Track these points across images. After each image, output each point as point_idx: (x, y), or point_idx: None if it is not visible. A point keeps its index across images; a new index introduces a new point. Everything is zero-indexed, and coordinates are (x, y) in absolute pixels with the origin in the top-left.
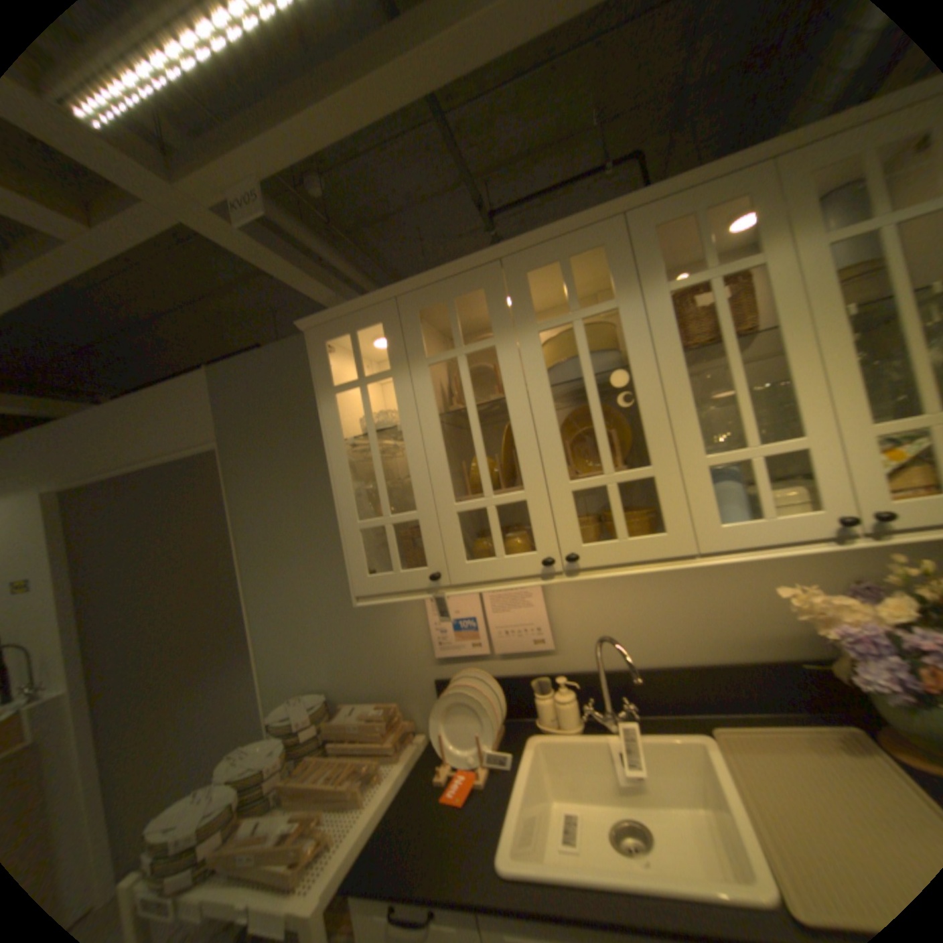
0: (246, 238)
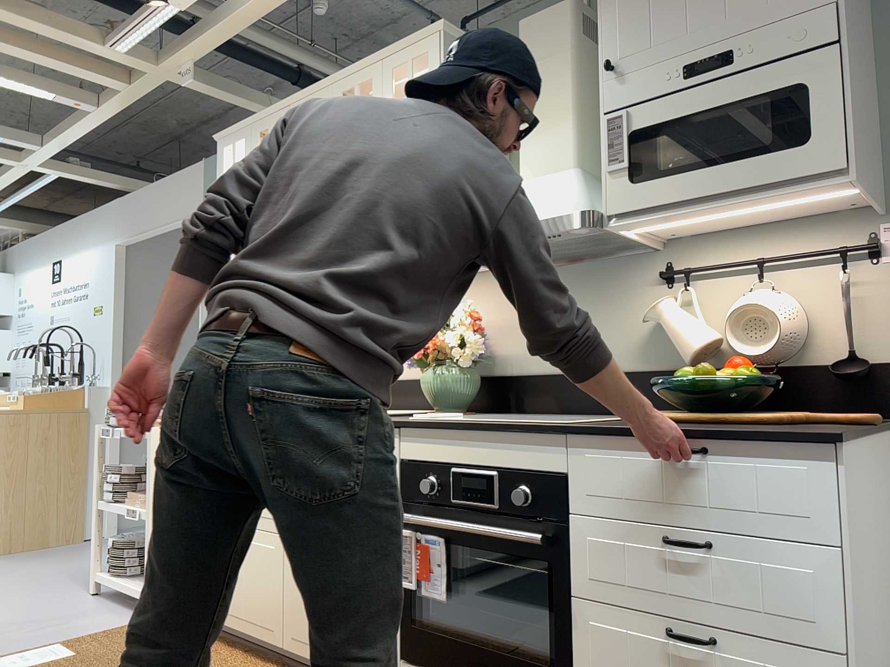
0: (203, 86)
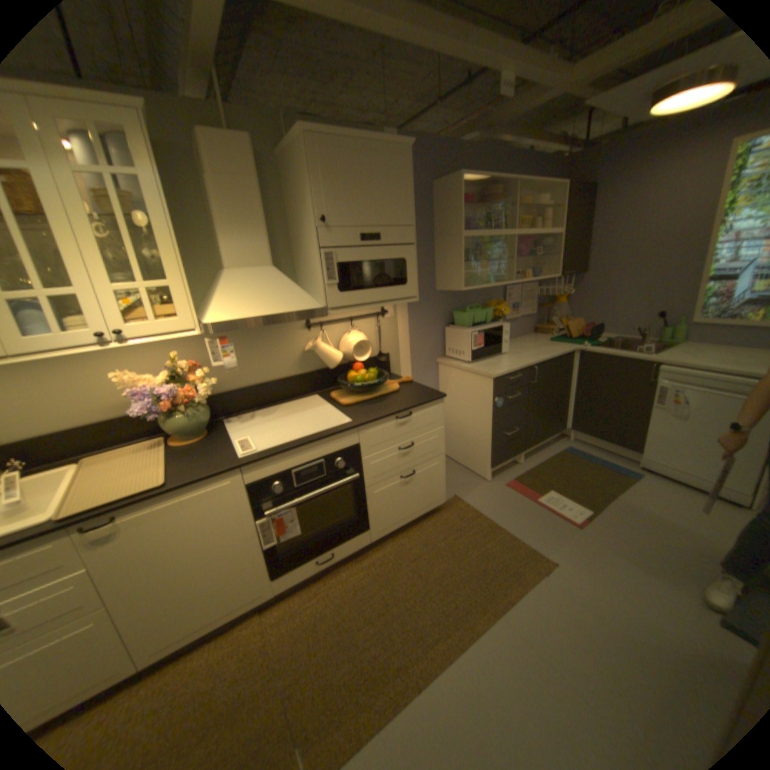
0: None
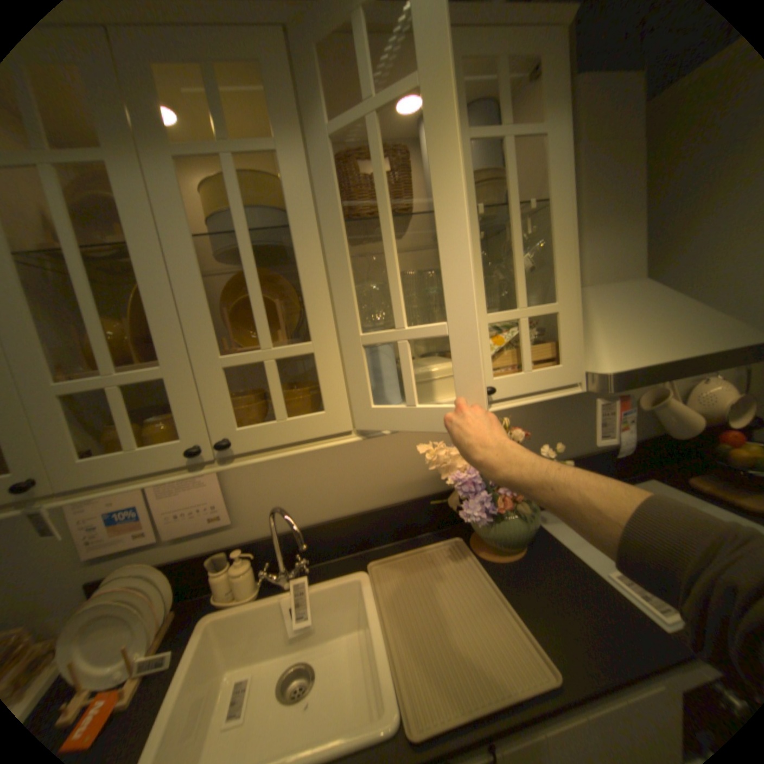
0: None
